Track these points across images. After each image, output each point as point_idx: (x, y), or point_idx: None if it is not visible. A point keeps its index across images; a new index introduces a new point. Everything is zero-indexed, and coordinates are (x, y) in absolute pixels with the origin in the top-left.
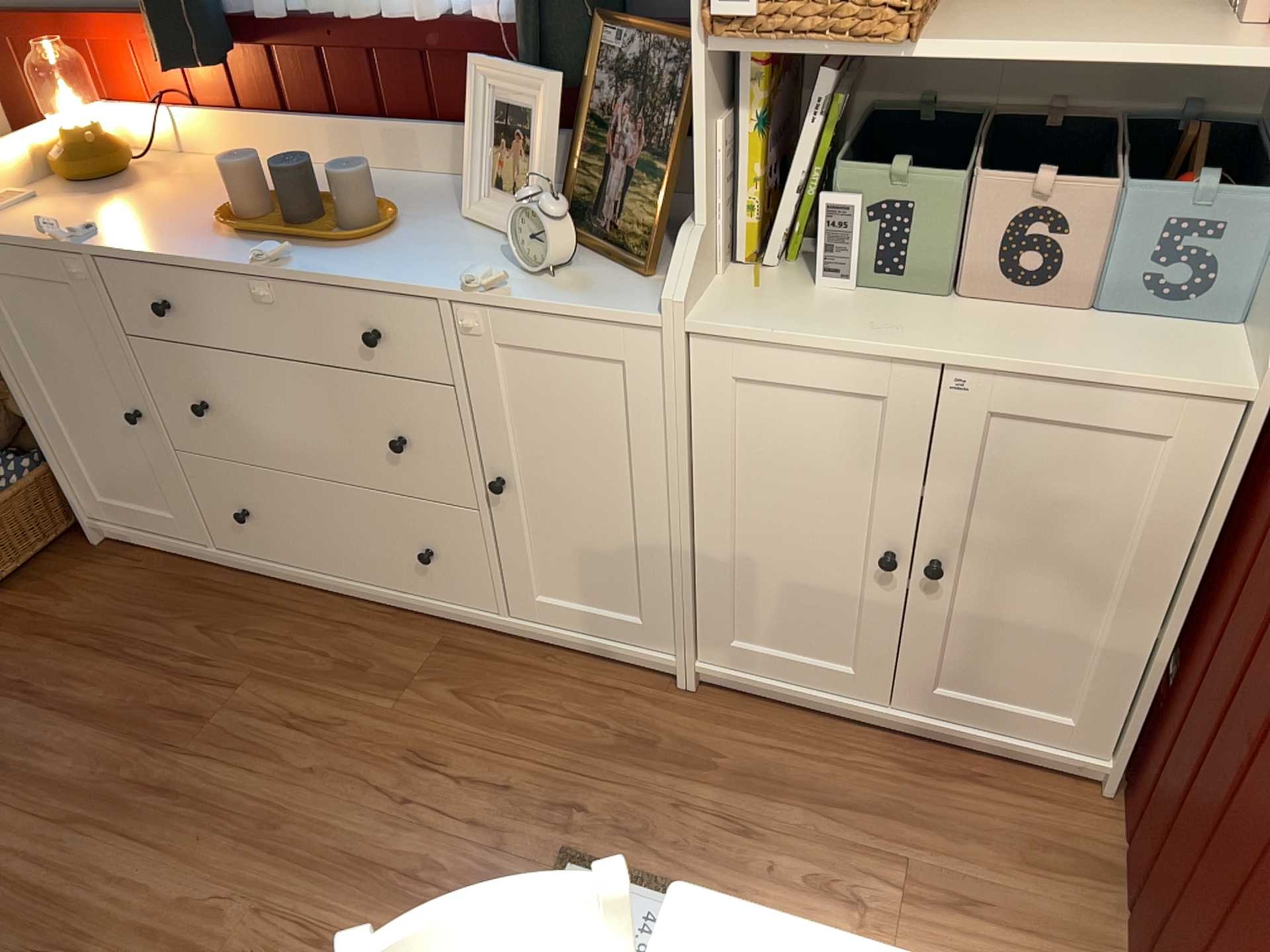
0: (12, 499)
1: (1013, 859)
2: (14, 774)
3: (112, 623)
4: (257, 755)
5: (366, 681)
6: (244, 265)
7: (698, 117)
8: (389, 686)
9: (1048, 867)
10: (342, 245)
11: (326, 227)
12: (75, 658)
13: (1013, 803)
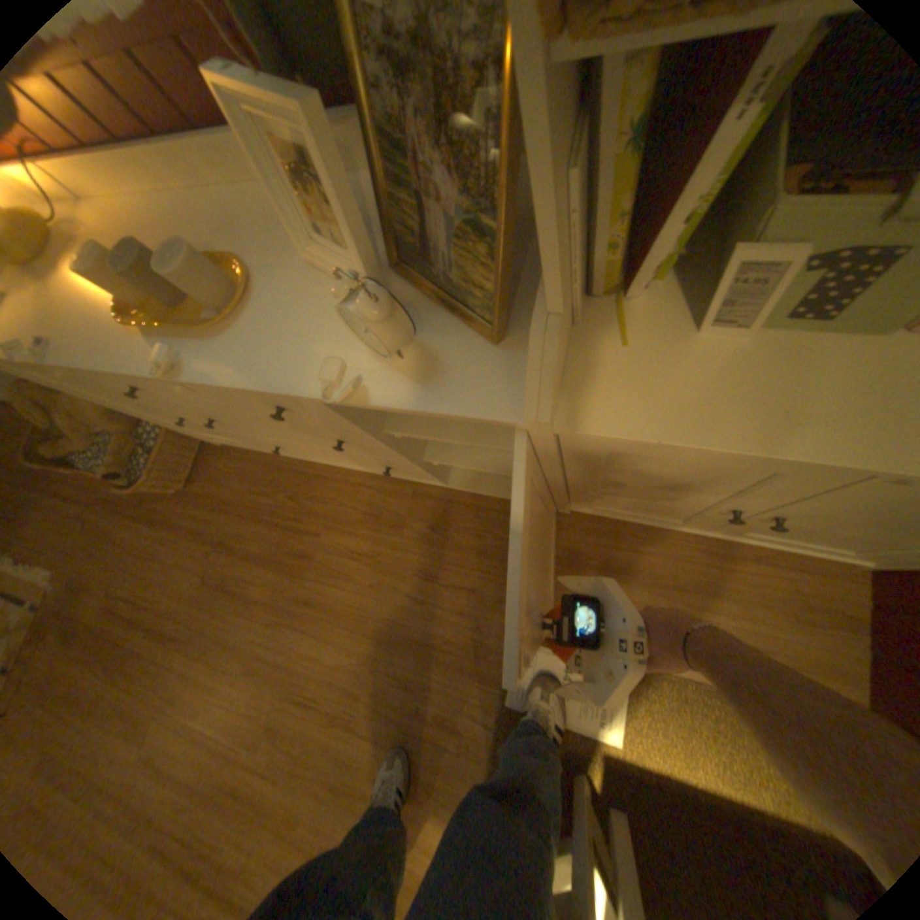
0: (154, 447)
1: (792, 627)
2: (233, 605)
3: (241, 504)
4: (338, 584)
5: (378, 529)
6: (143, 370)
7: (541, 179)
8: (391, 532)
9: (818, 632)
10: (206, 327)
11: (188, 301)
12: (233, 530)
13: (792, 584)
